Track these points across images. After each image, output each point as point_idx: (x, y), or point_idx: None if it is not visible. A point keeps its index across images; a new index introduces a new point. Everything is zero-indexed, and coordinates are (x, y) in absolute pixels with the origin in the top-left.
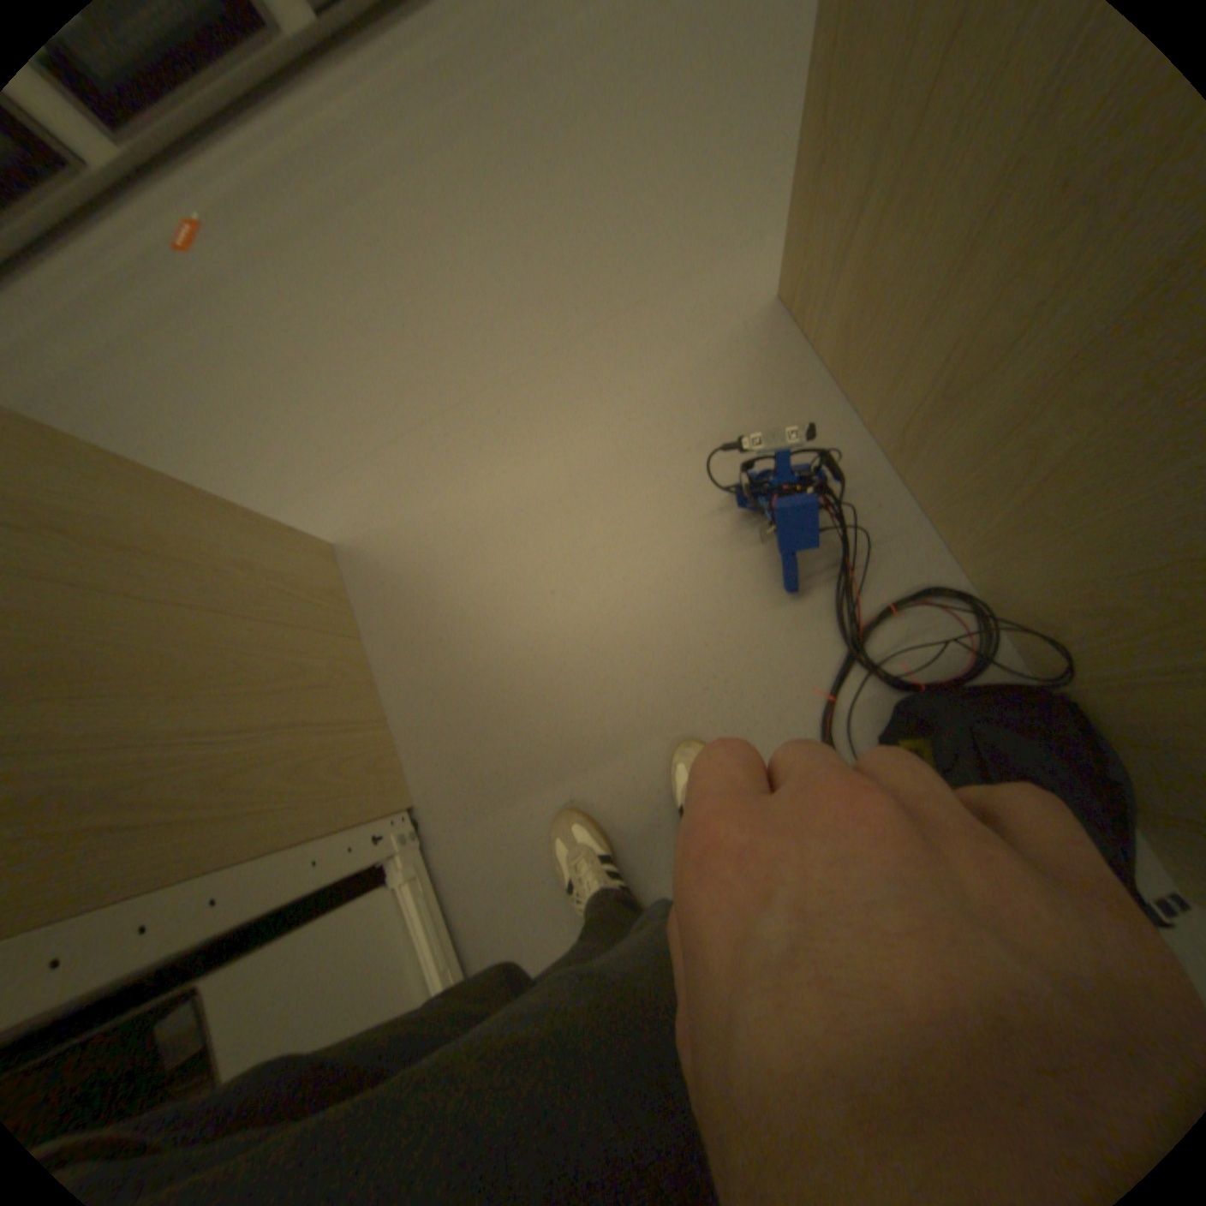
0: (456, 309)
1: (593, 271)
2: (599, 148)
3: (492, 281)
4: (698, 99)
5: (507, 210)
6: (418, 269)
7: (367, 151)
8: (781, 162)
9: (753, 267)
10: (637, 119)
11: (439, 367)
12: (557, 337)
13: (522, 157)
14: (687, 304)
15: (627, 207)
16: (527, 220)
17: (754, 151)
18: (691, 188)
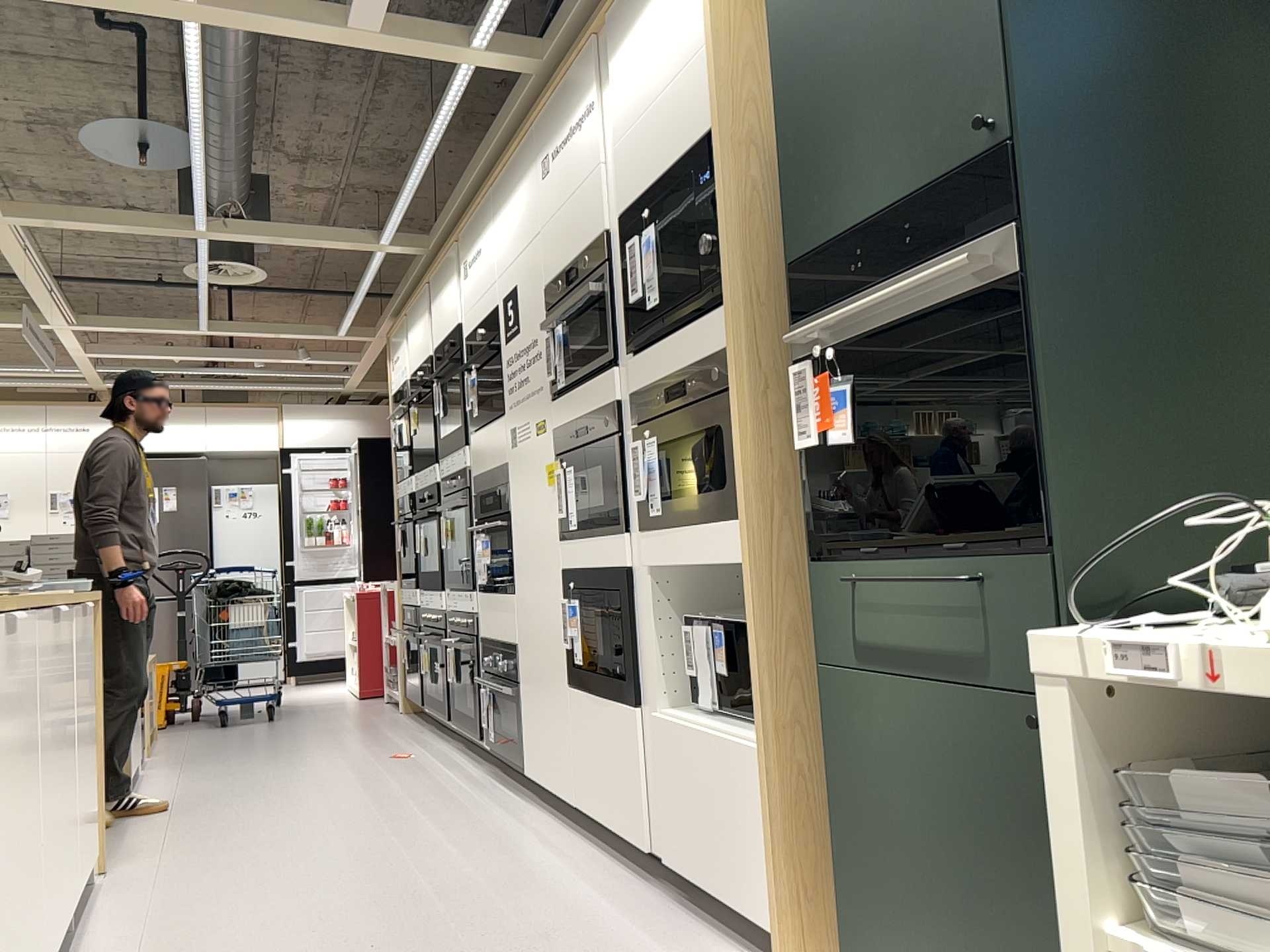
0: (237, 812)
1: (206, 837)
2: (300, 832)
3: (242, 817)
4: (296, 852)
5: (291, 816)
6: (282, 802)
7: (398, 785)
8: (203, 873)
9: (136, 870)
10: (307, 839)
11: (204, 812)
12: (174, 832)
13: (327, 817)
14: (140, 857)
15: (239, 841)
16: (274, 821)
17: (225, 866)
18: (225, 854)
